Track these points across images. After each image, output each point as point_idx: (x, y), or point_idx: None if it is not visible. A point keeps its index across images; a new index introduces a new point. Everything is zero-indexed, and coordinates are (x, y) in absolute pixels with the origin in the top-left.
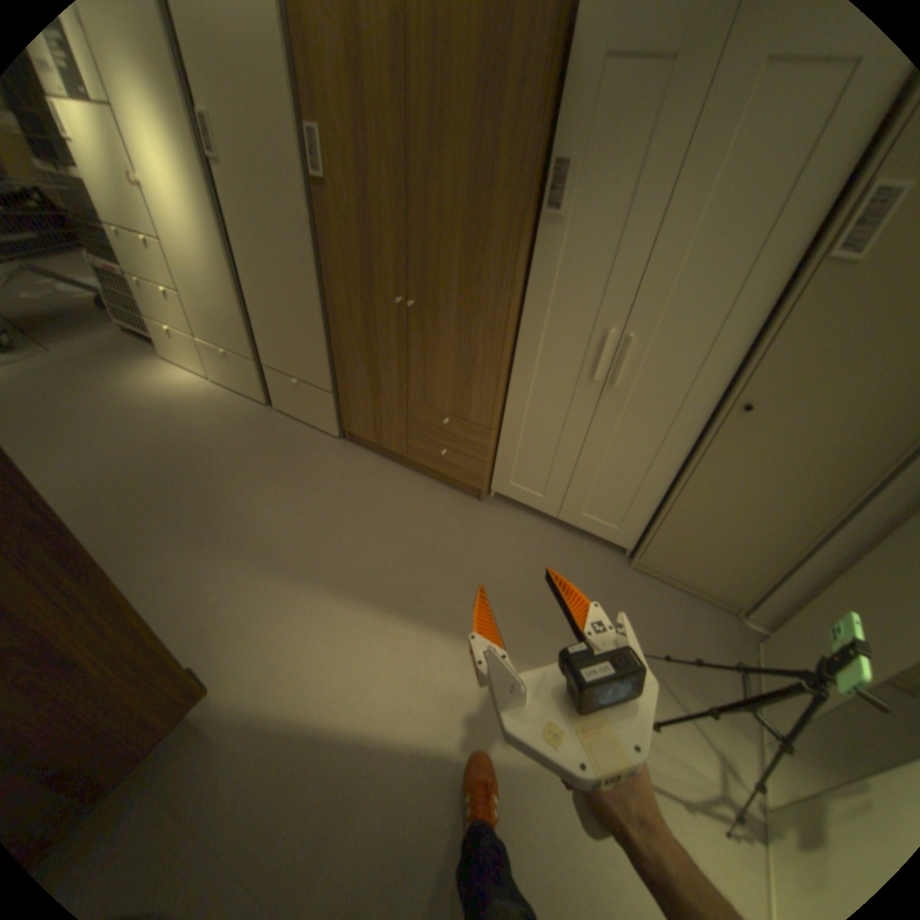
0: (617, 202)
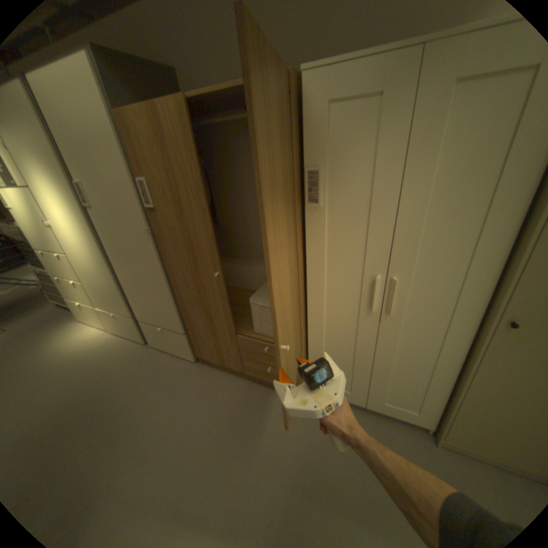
0: (360, 191)
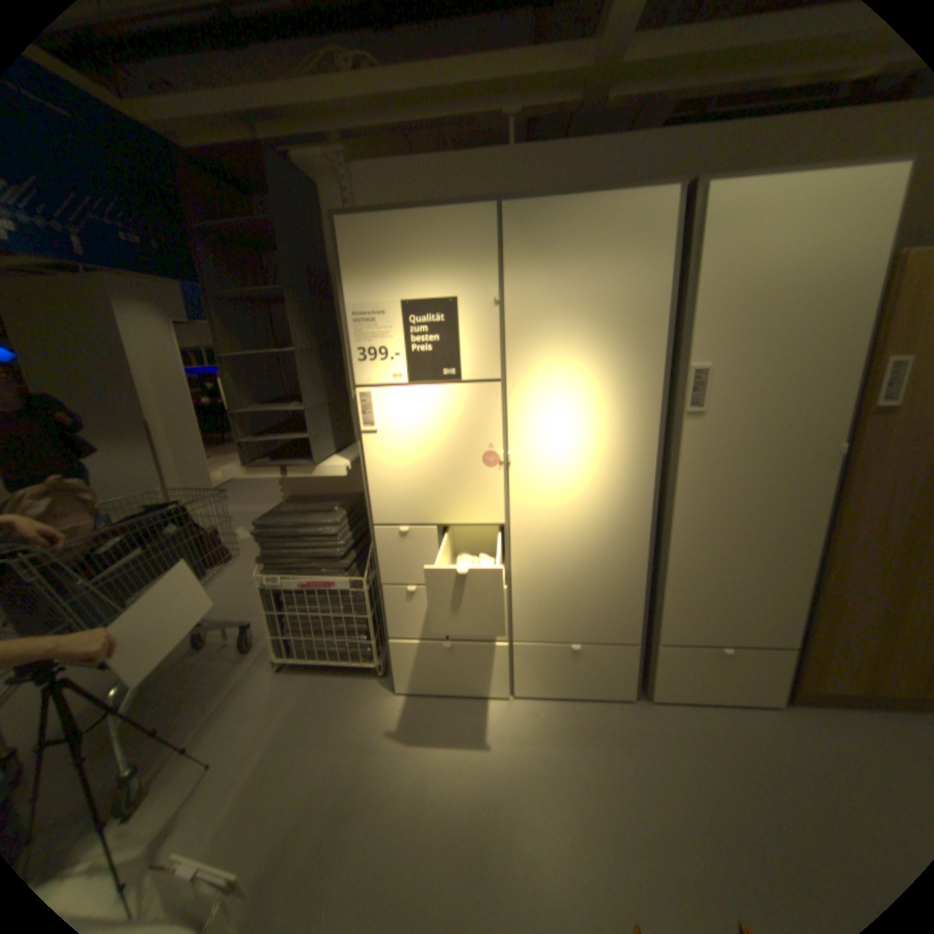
0: None
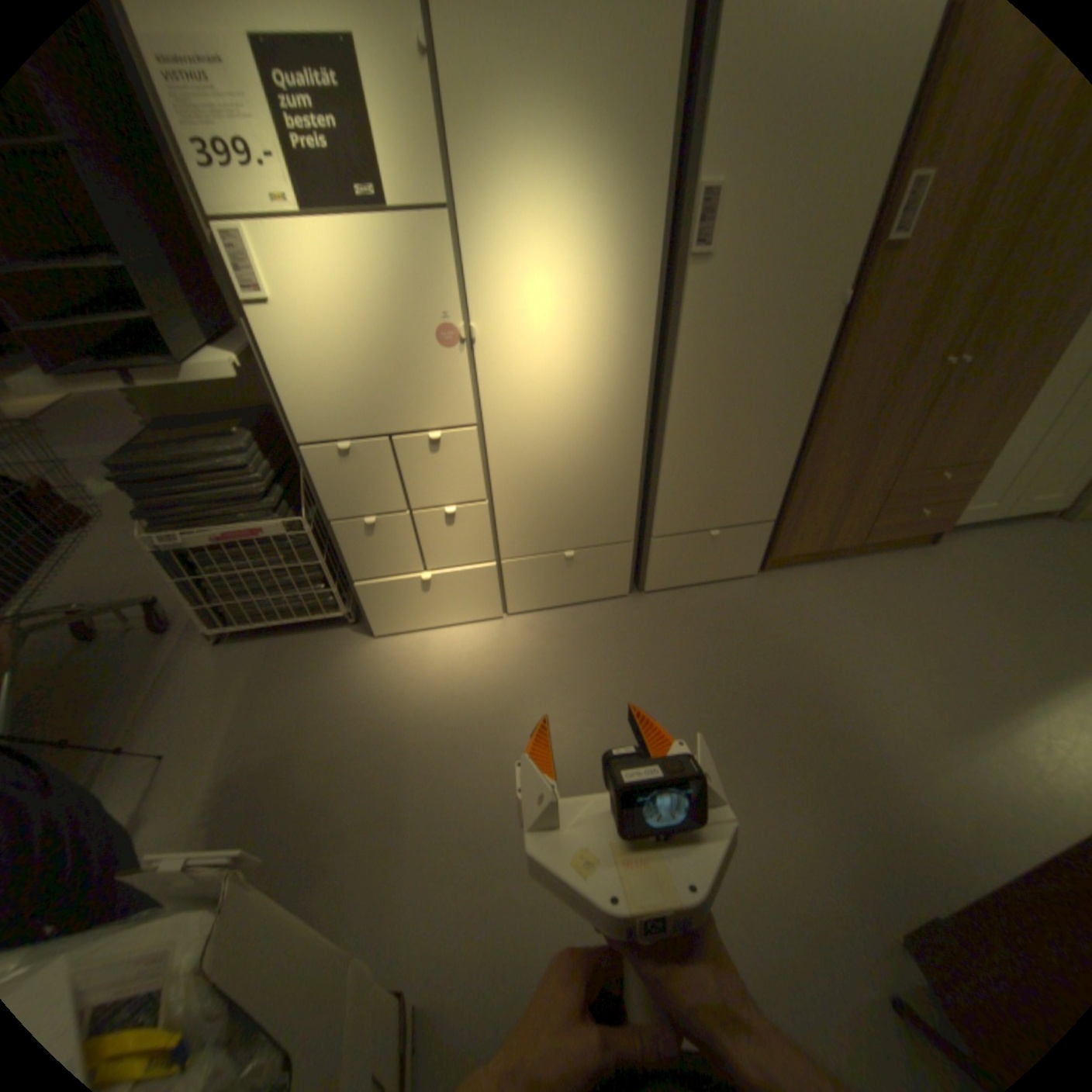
0: None
